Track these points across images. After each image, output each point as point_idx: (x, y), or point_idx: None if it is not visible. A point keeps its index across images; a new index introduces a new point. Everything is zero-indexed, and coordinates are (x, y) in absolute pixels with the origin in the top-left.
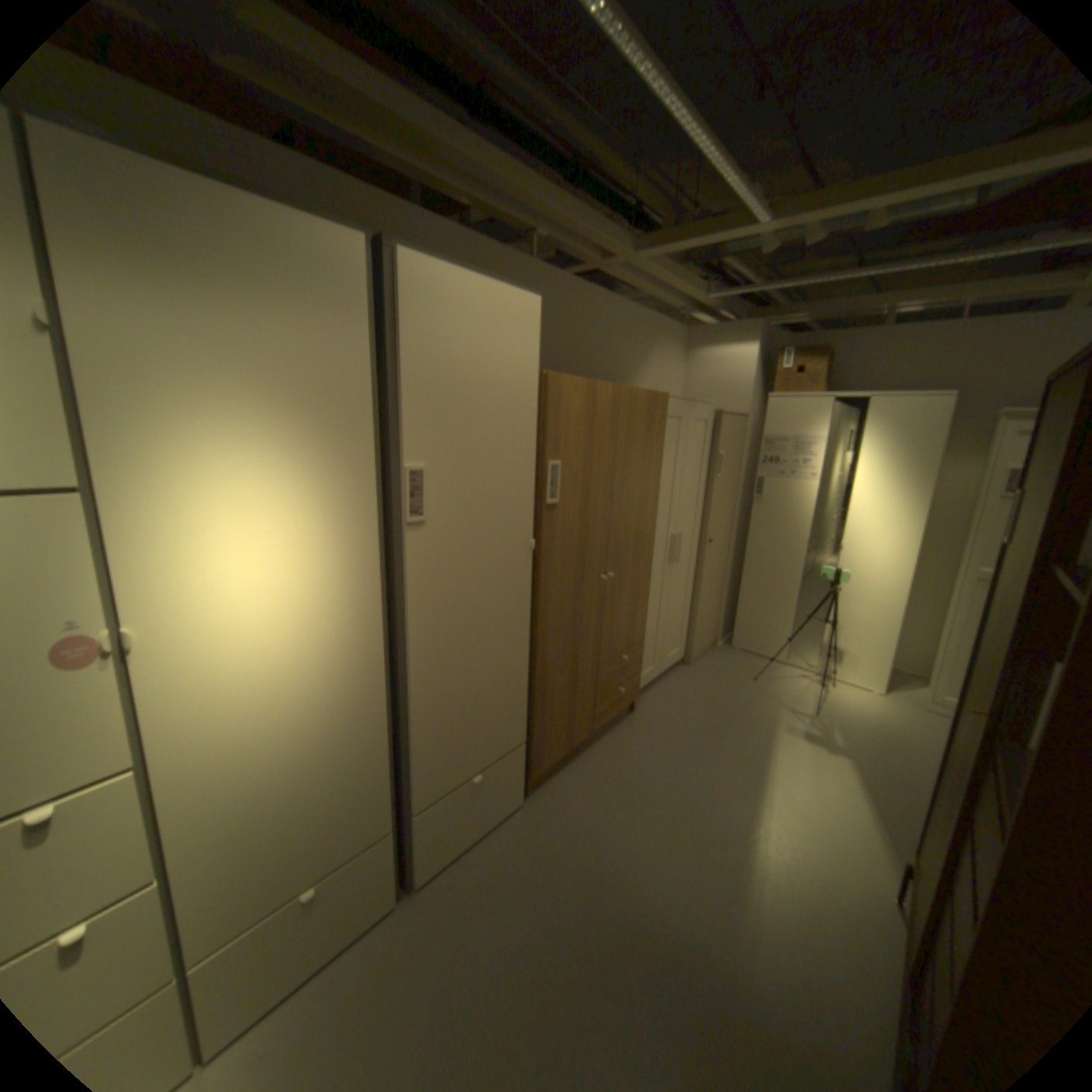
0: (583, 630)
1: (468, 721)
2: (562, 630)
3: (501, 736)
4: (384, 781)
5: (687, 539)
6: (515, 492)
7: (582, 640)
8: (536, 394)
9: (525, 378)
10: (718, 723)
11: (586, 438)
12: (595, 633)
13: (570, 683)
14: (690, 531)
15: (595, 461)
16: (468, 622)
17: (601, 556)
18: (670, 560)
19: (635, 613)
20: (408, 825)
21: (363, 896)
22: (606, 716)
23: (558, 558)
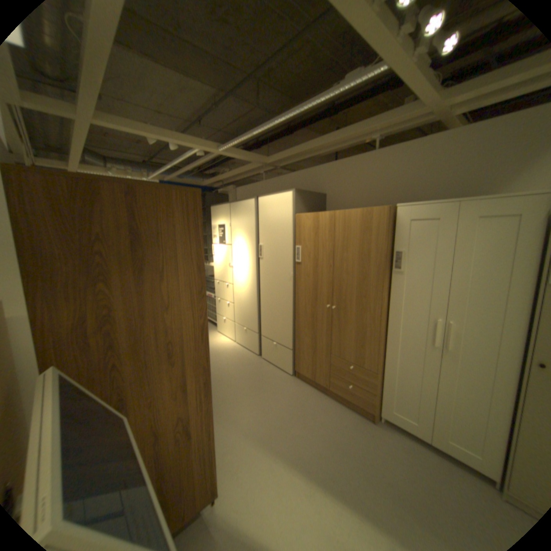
0: (319, 326)
1: (273, 322)
2: (307, 317)
3: (283, 337)
4: (256, 319)
5: (483, 339)
6: (285, 255)
7: (319, 331)
8: (291, 223)
9: (287, 219)
10: (387, 483)
11: (314, 237)
12: (328, 334)
13: (313, 346)
14: (491, 333)
15: (320, 248)
16: (273, 291)
17: (328, 295)
18: (438, 342)
19: (364, 347)
20: (262, 338)
21: (253, 343)
22: (340, 391)
23: (303, 285)
